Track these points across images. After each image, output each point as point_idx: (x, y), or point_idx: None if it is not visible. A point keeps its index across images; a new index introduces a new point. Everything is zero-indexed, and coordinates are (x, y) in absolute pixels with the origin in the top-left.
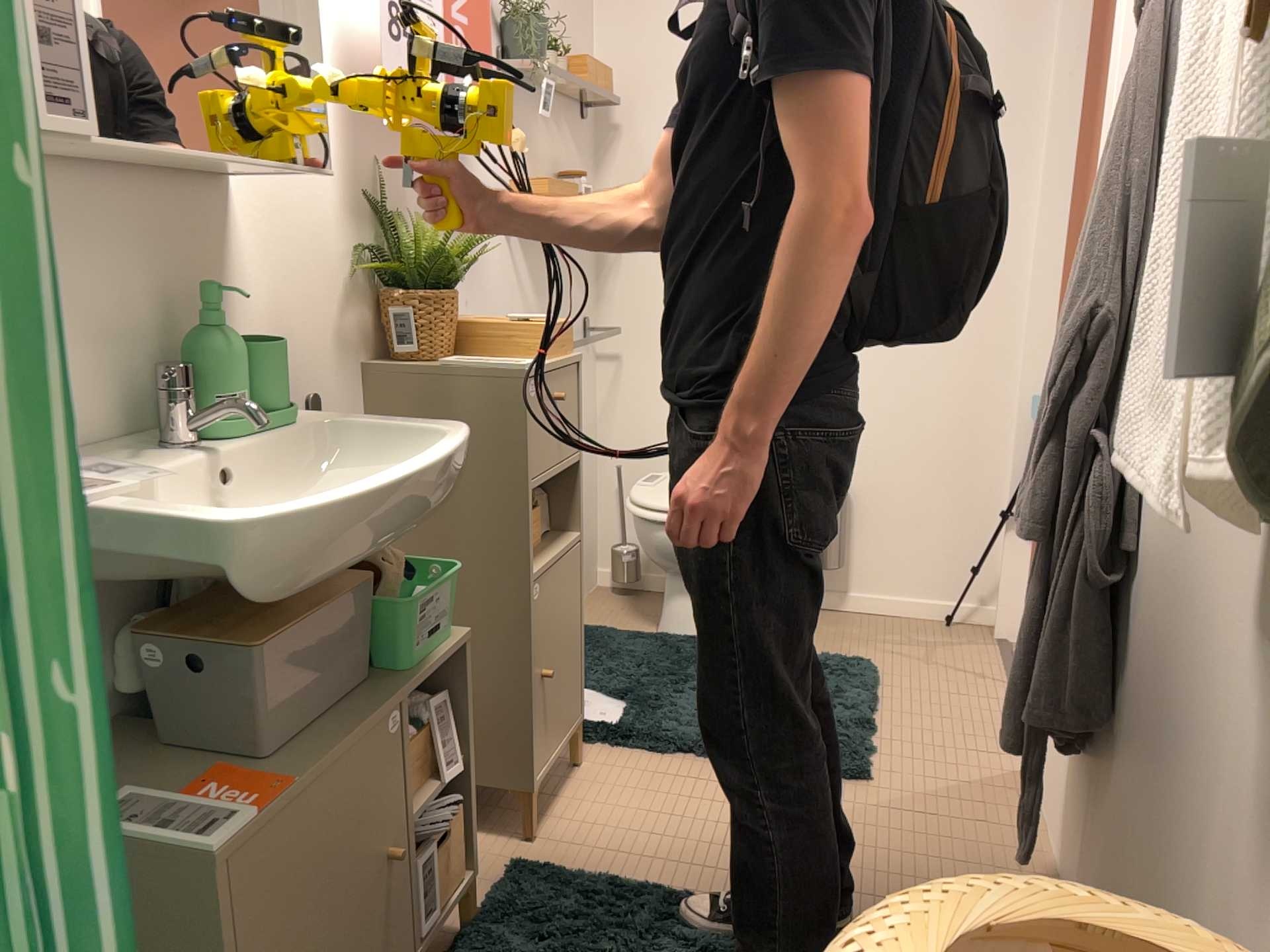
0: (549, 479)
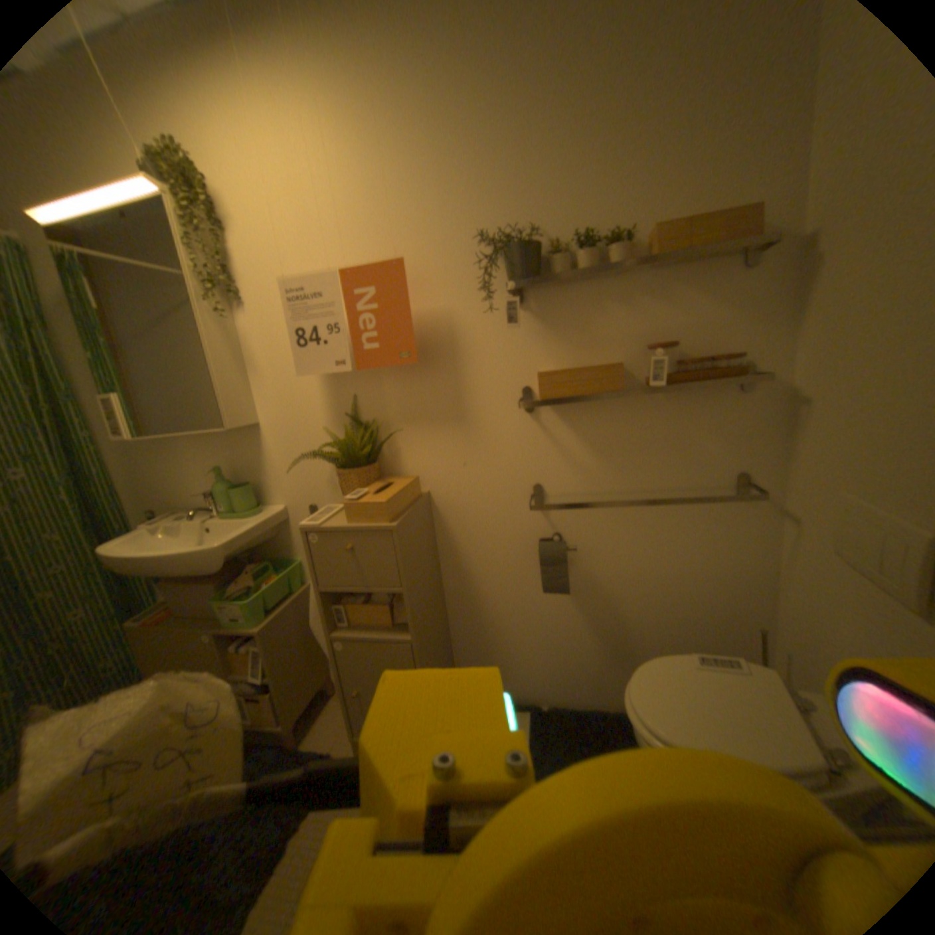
0: (351, 591)
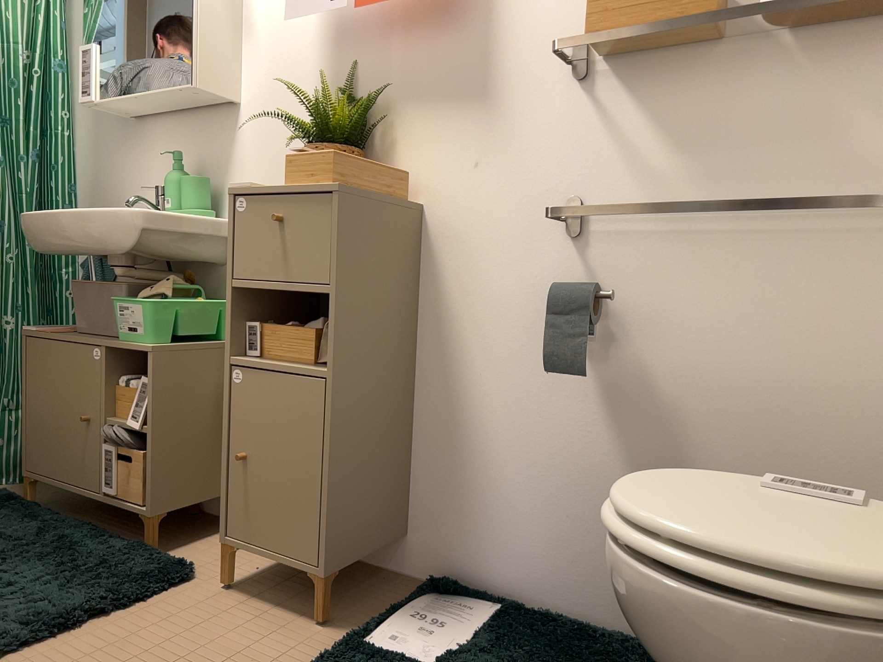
0: (271, 290)
